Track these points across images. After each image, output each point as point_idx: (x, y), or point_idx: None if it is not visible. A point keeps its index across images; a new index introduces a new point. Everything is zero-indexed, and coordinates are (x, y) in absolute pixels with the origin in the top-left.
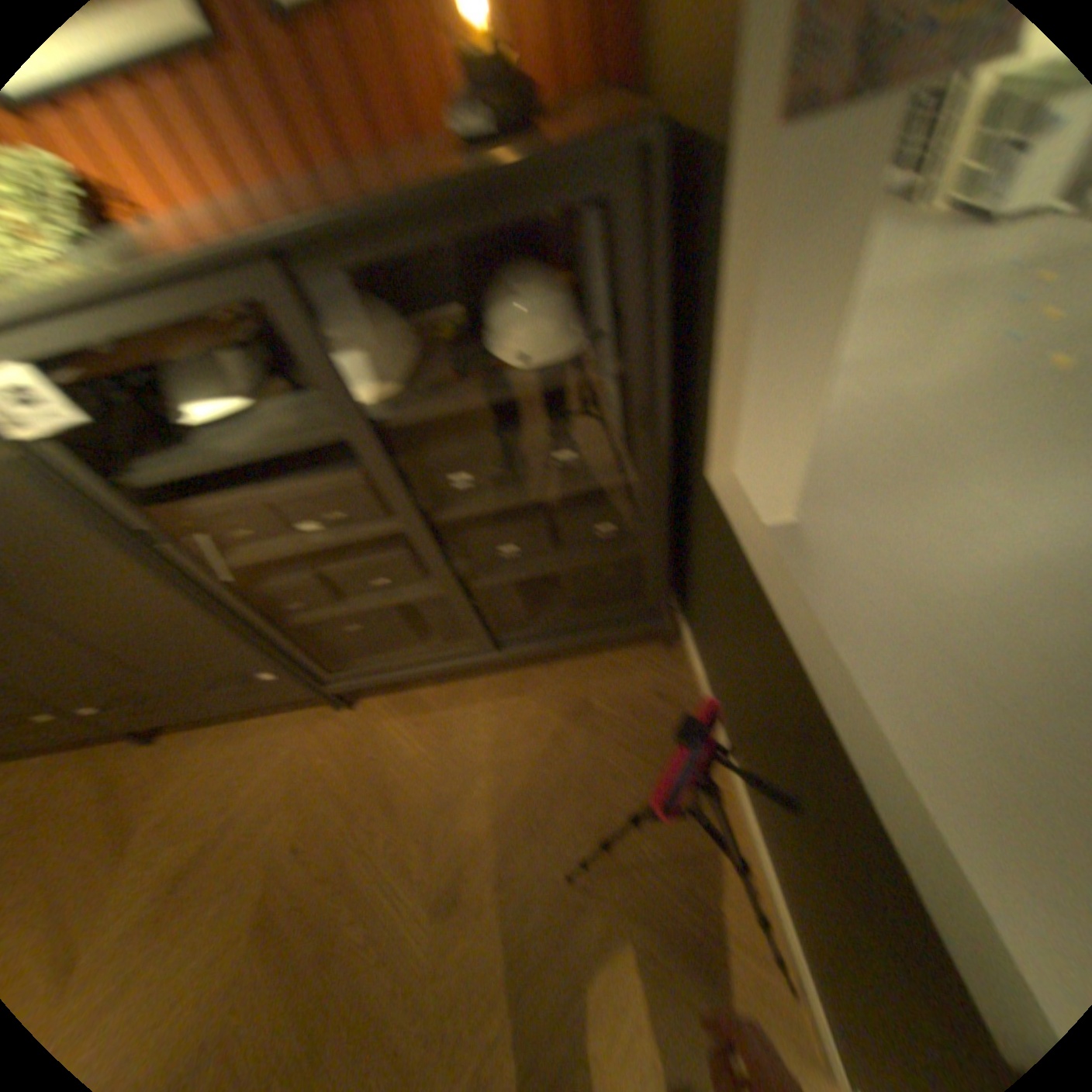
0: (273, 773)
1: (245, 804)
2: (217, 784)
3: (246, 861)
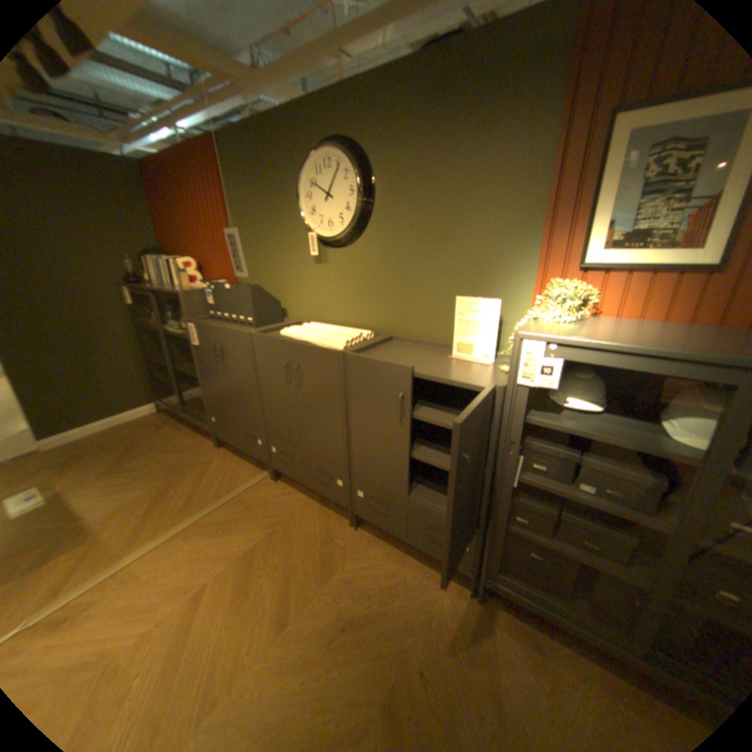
0: (421, 607)
1: (400, 613)
2: (386, 585)
3: (392, 654)
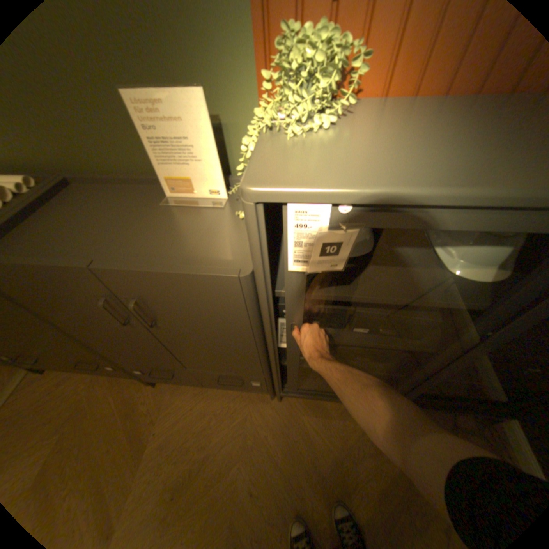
0: (235, 432)
1: (218, 449)
2: (200, 428)
3: (222, 492)
